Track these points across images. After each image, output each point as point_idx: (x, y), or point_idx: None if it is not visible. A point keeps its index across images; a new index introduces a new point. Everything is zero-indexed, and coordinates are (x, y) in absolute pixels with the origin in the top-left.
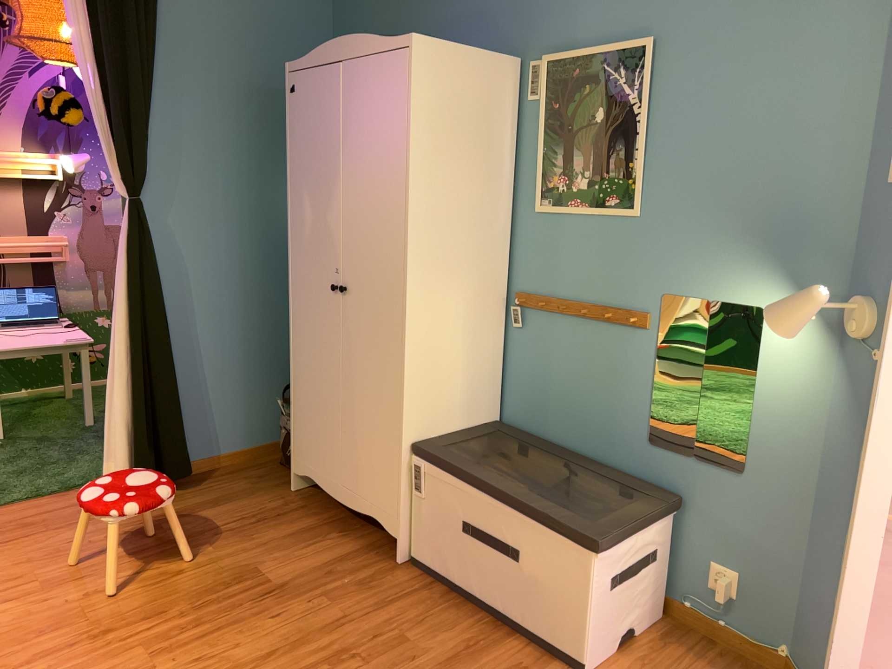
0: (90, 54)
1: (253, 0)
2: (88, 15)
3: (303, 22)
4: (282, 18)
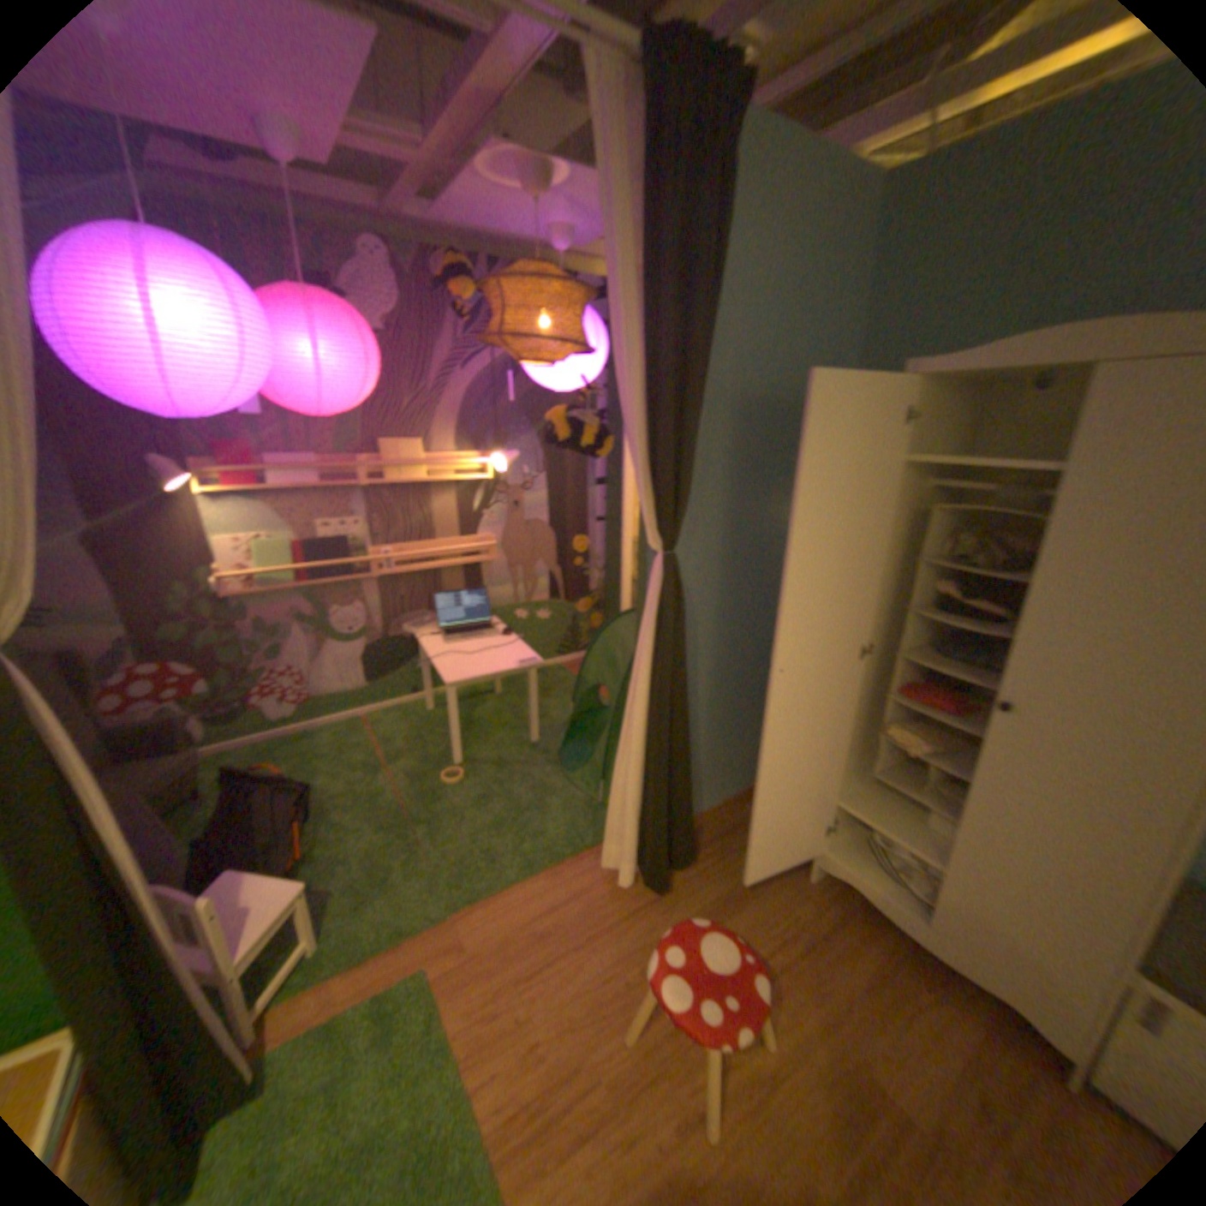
0: (637, 362)
1: (800, 262)
2: (633, 301)
3: (842, 290)
4: (824, 286)
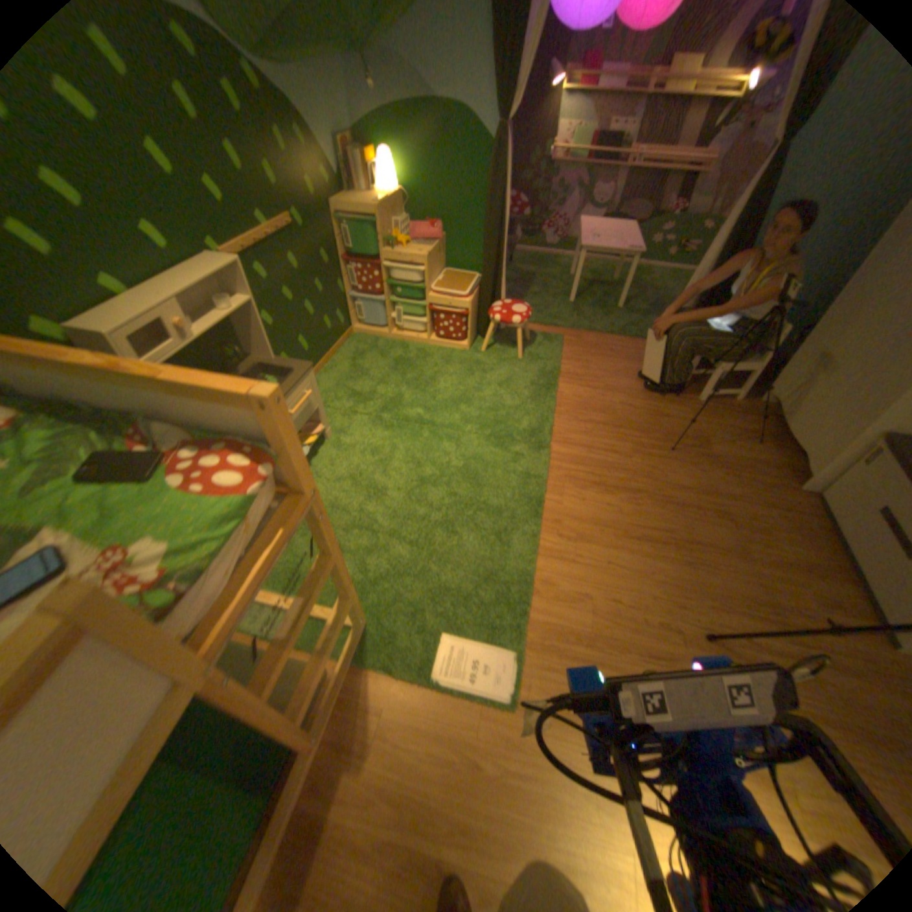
0: None
1: None
2: None
3: None
4: None
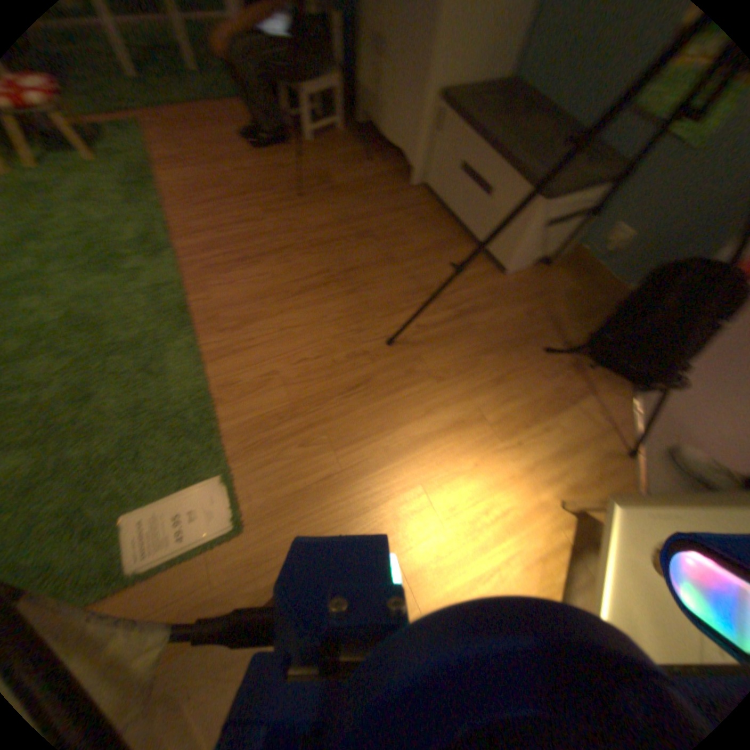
0: None
1: None
2: None
3: None
4: None
